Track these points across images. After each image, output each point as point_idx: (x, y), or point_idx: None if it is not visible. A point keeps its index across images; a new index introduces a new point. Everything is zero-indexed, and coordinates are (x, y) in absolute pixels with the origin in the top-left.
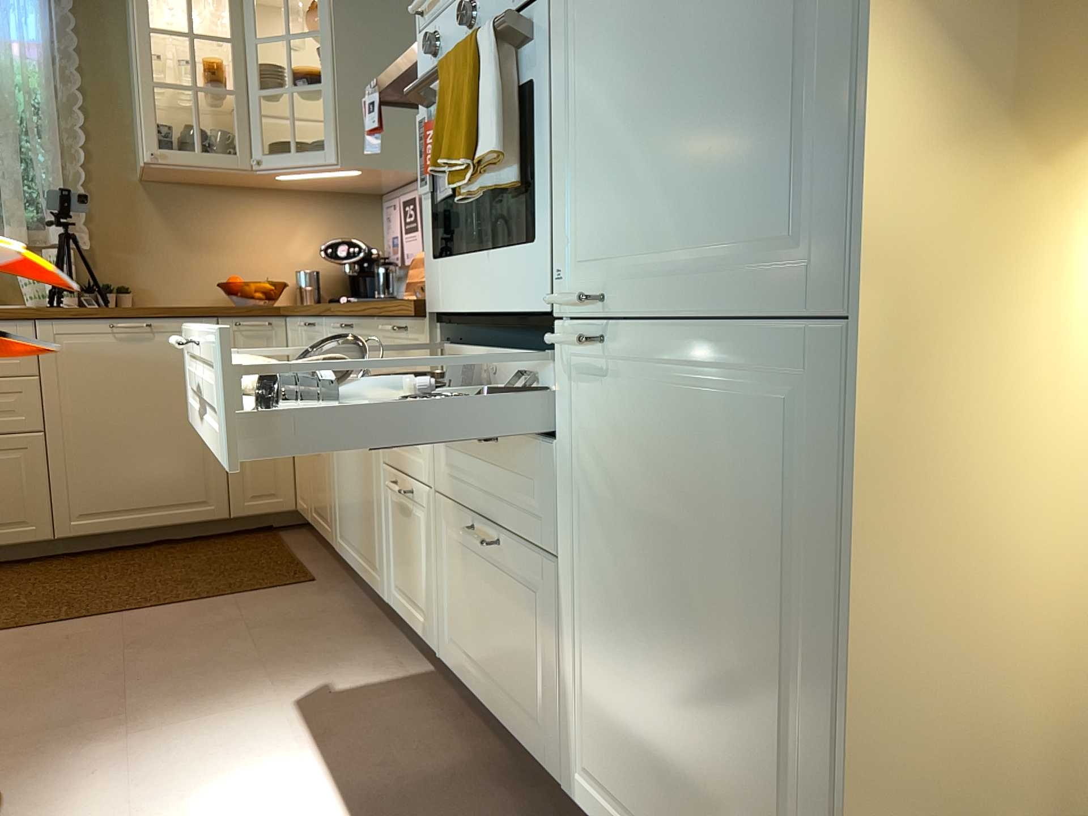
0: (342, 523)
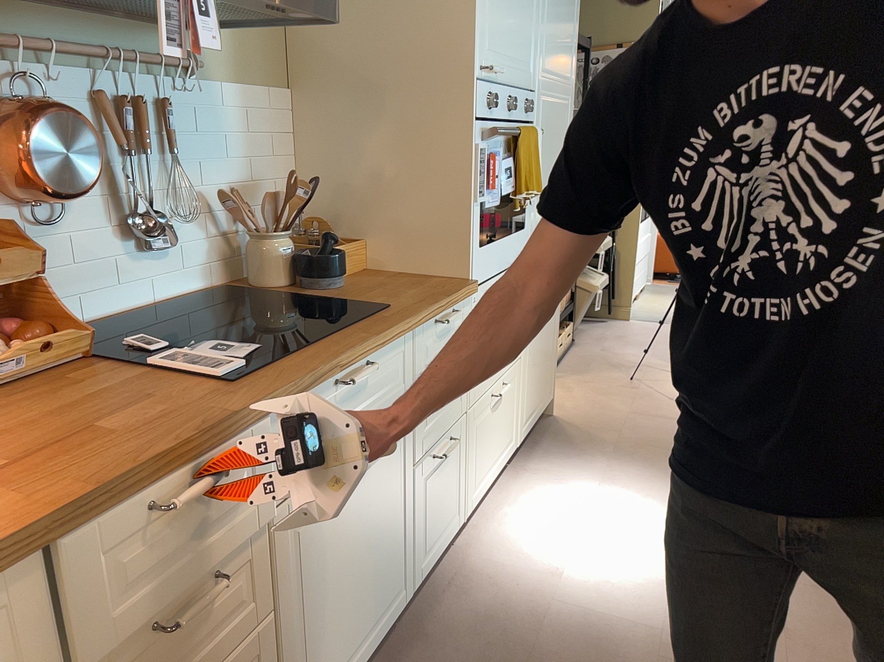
0: None
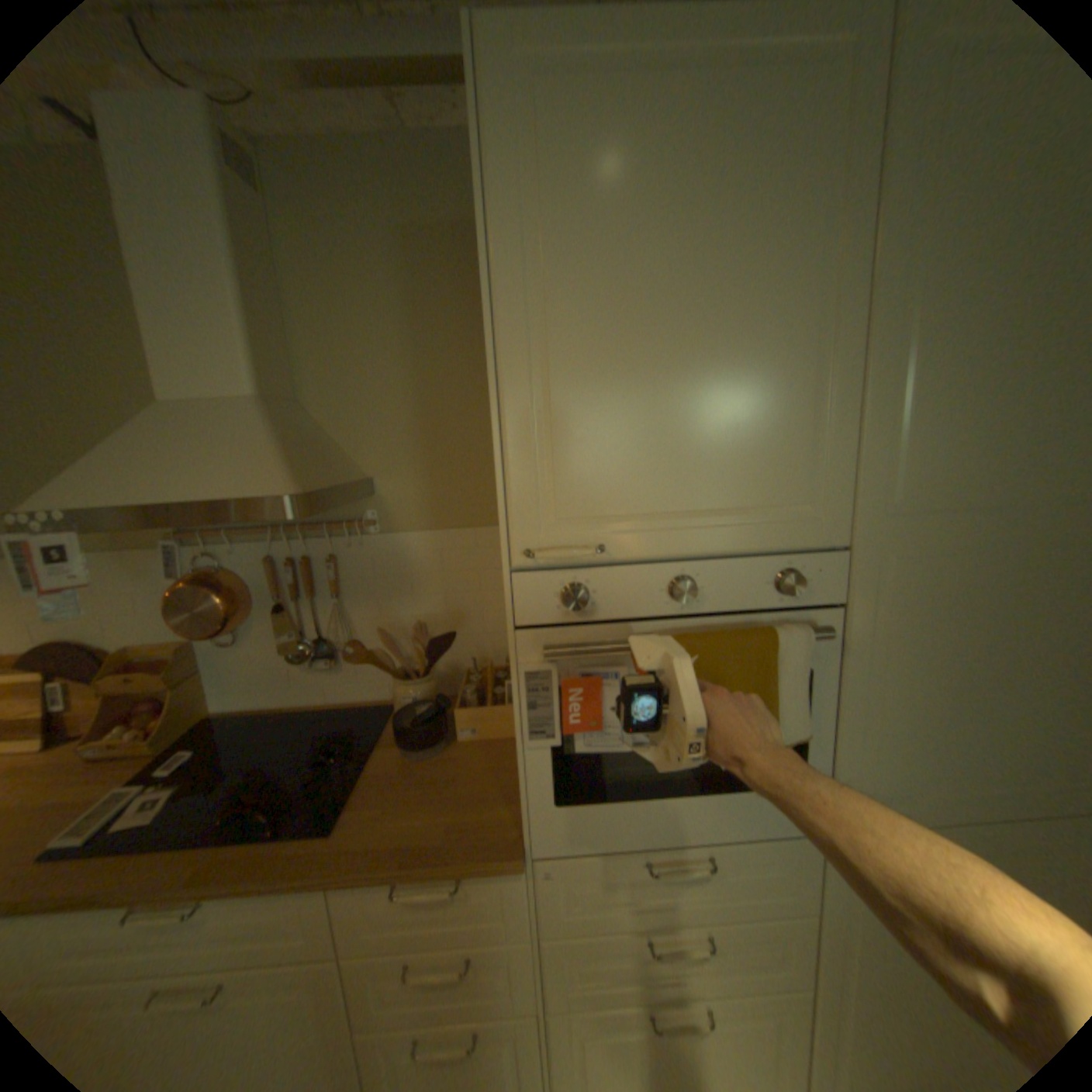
0: None
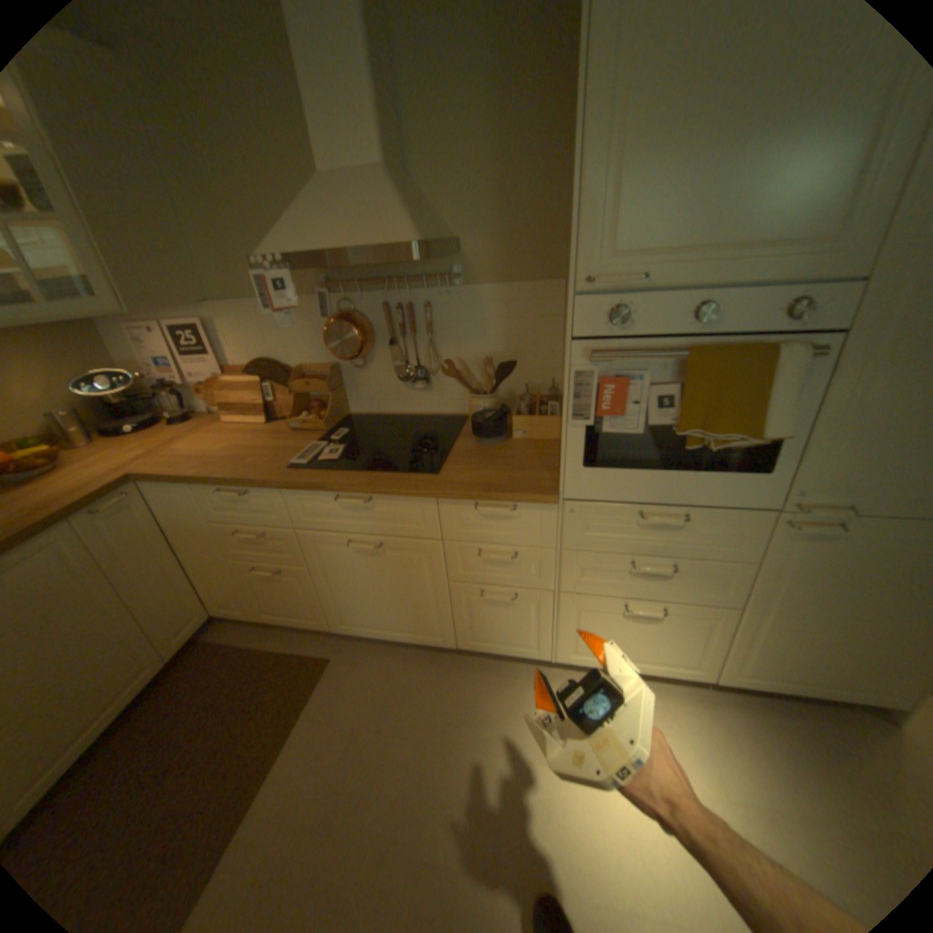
0: (347, 617)
